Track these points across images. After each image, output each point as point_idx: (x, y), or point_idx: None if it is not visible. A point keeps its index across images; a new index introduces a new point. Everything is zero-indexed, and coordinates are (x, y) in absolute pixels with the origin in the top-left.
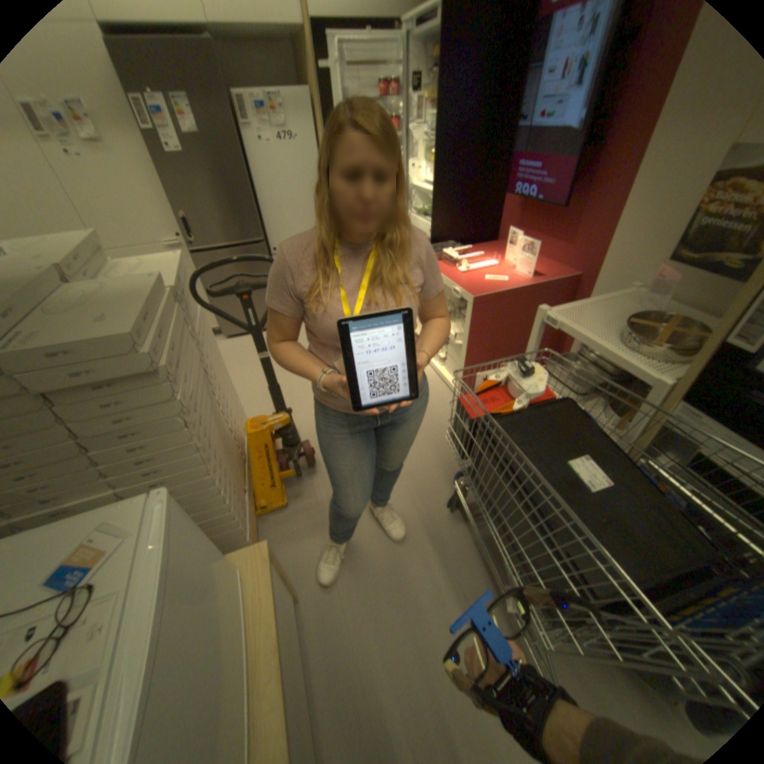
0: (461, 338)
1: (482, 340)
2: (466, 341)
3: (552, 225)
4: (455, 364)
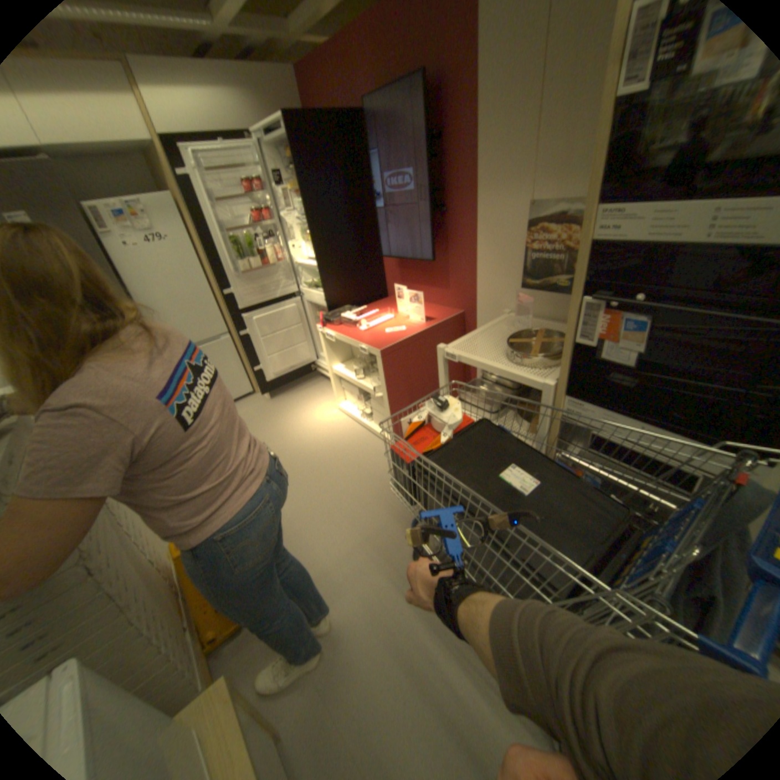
0: (380, 390)
1: (399, 387)
2: (385, 392)
3: (428, 277)
4: (381, 416)
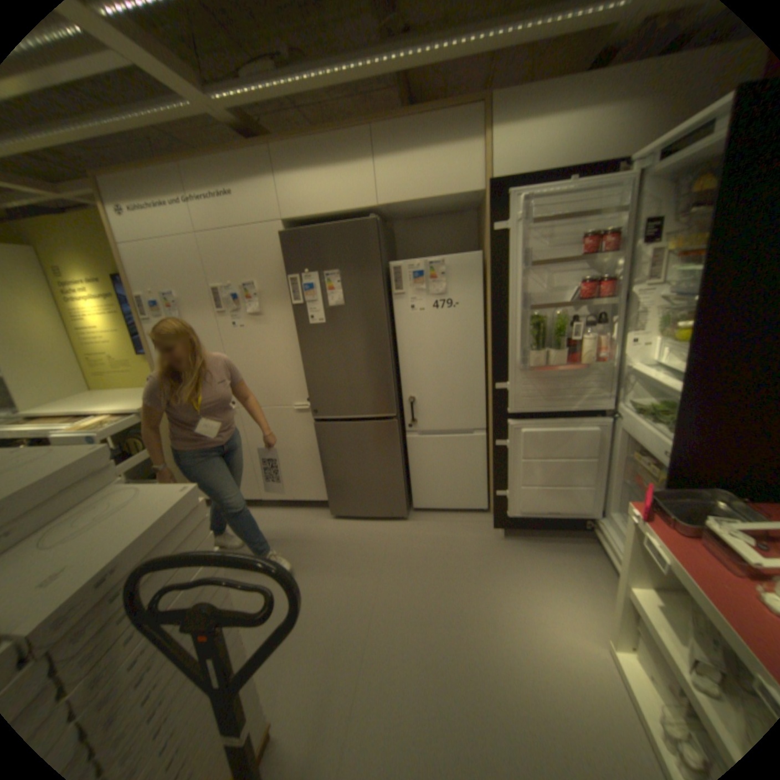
0: None
1: None
2: None
3: None
4: None
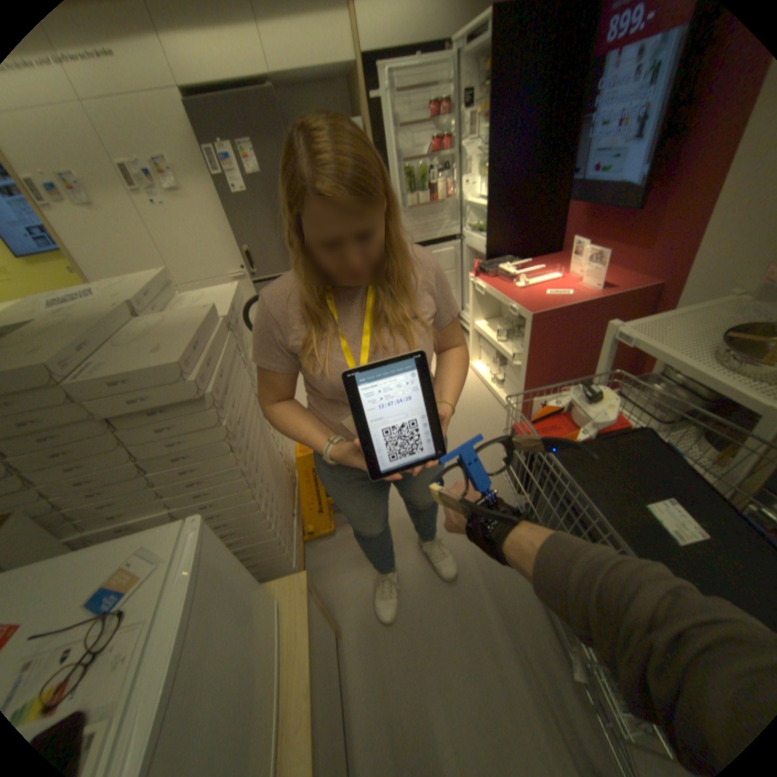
0: (520, 358)
1: (545, 360)
2: (525, 362)
3: (625, 231)
4: (514, 387)
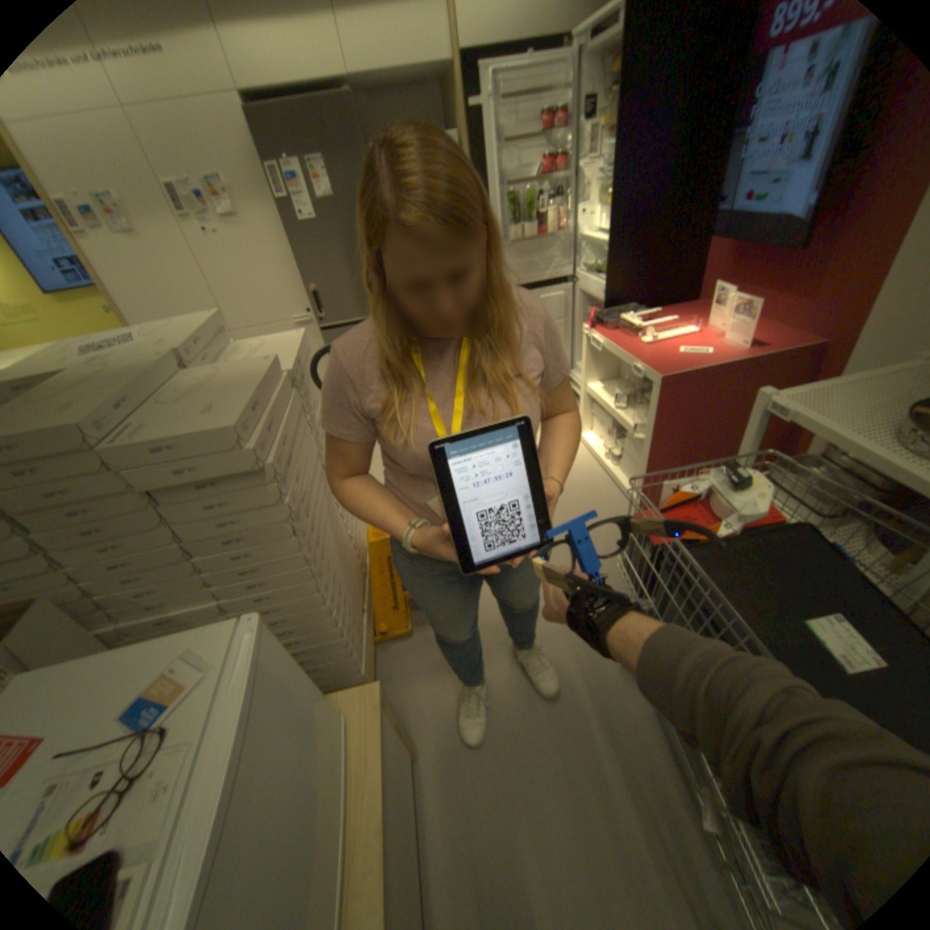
0: (643, 430)
1: (674, 433)
2: (650, 435)
3: (781, 276)
4: (634, 465)
